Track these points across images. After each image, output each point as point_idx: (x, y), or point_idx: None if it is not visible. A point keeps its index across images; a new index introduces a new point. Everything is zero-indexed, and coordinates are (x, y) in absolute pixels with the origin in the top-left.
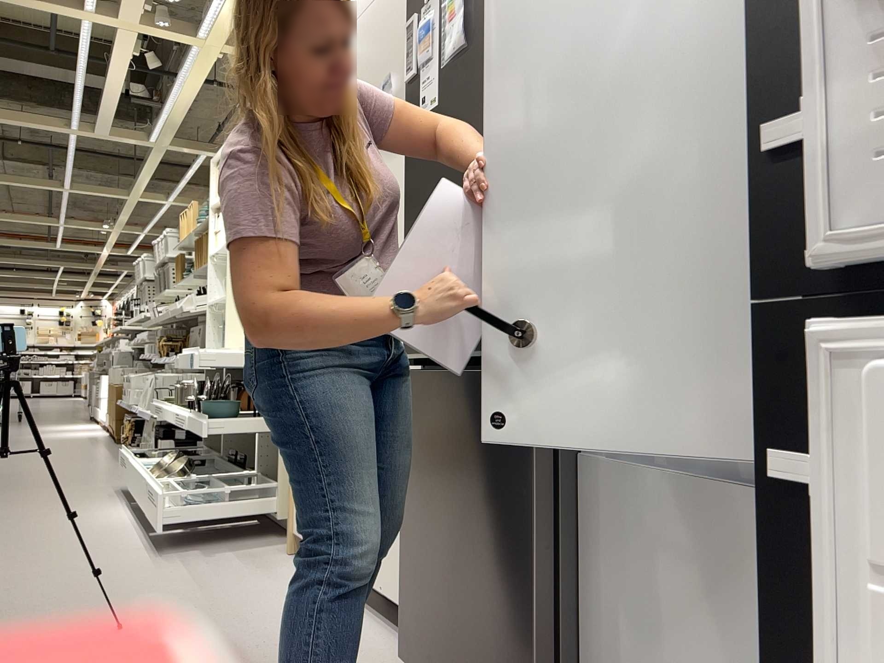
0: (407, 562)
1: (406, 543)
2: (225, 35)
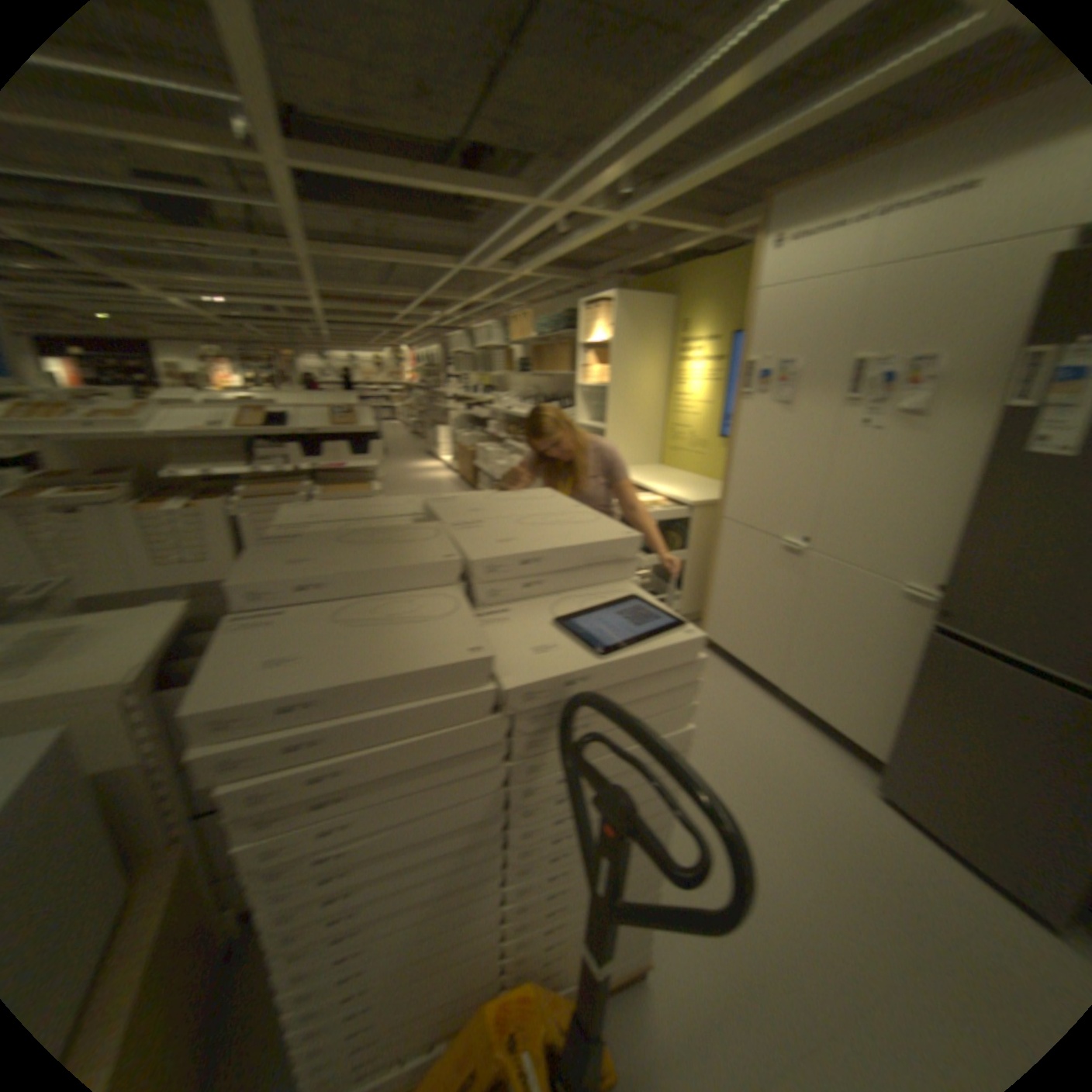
0: (903, 744)
1: (906, 734)
2: (644, 210)
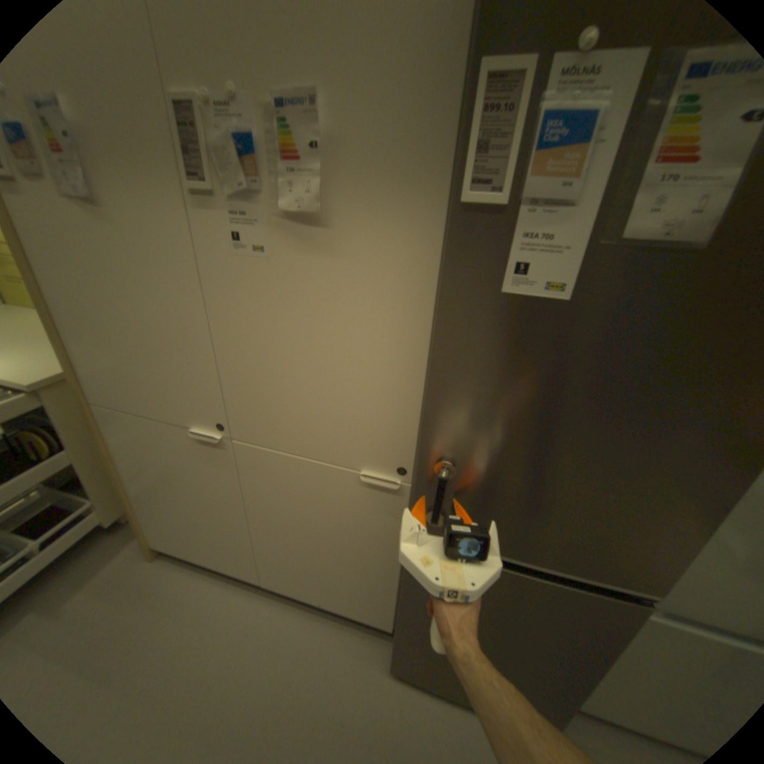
0: (402, 635)
1: (404, 629)
2: None
